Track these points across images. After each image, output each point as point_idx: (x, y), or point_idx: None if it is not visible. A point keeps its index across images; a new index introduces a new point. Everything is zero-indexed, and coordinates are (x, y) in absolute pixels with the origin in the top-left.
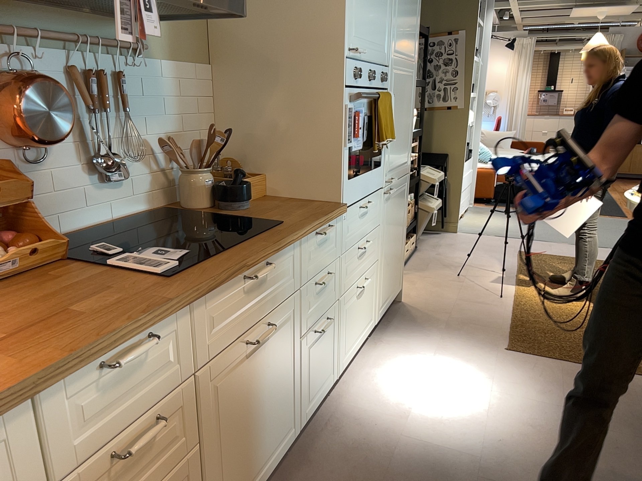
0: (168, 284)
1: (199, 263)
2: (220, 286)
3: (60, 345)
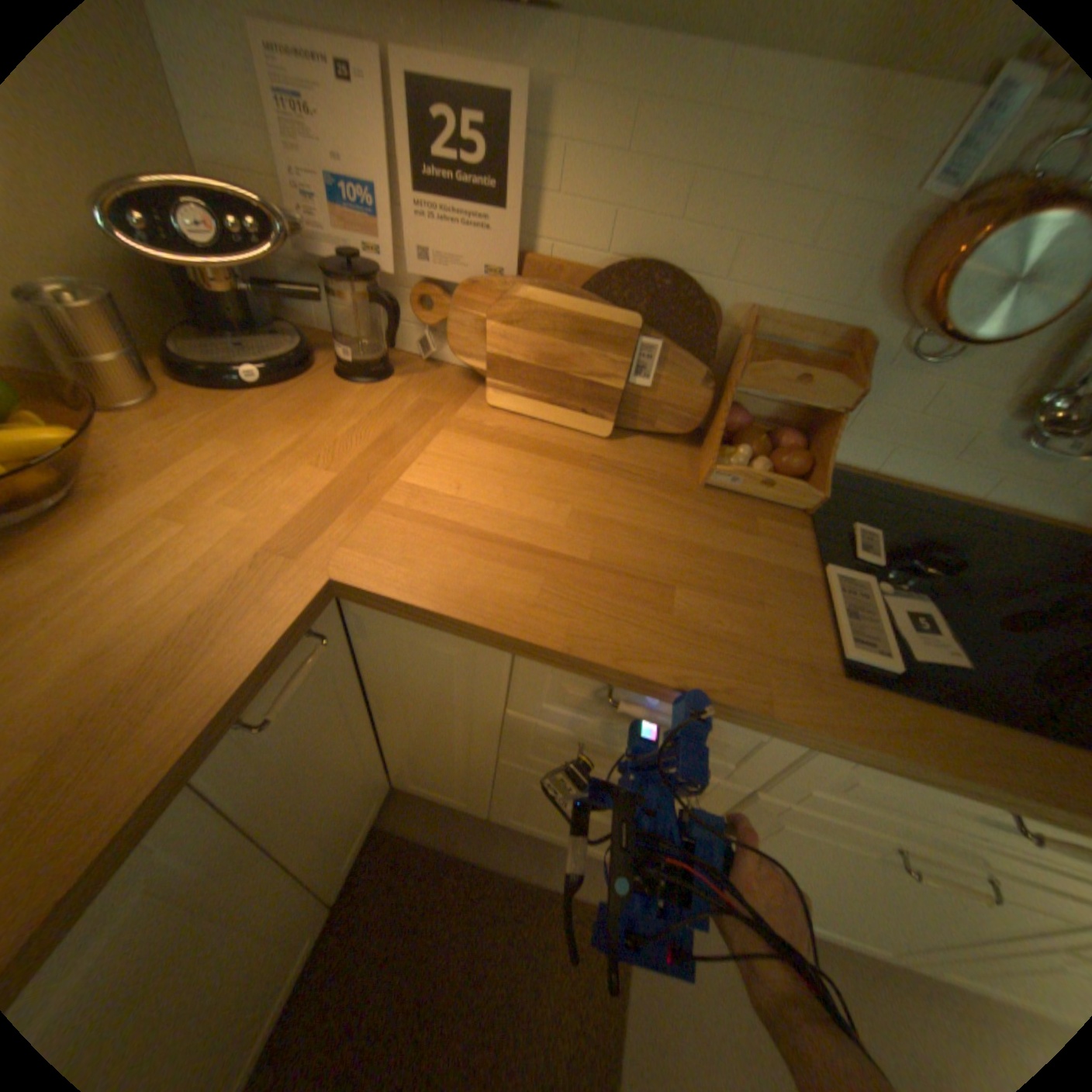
0: (822, 686)
1: (942, 707)
2: (917, 777)
3: (578, 625)
